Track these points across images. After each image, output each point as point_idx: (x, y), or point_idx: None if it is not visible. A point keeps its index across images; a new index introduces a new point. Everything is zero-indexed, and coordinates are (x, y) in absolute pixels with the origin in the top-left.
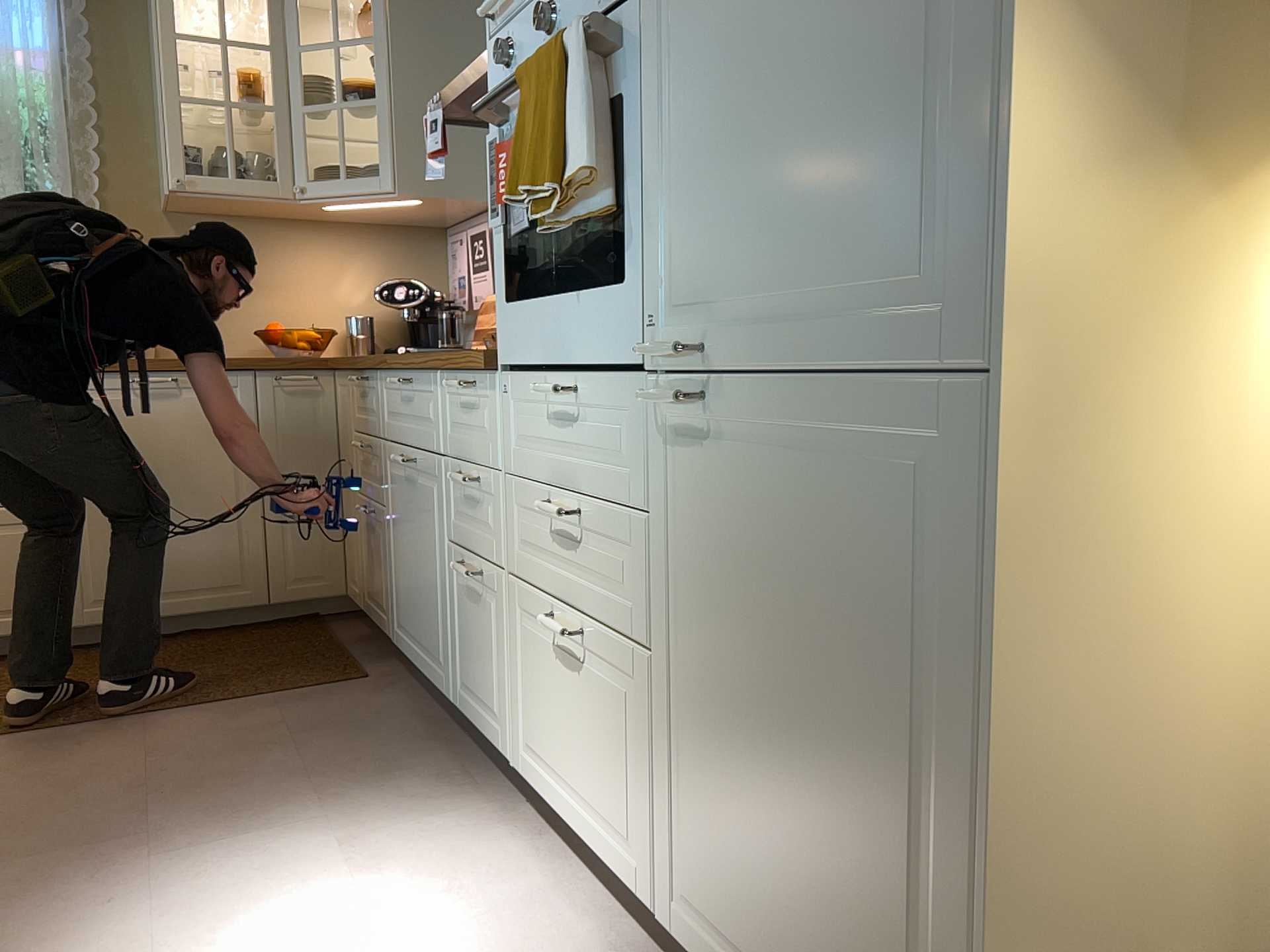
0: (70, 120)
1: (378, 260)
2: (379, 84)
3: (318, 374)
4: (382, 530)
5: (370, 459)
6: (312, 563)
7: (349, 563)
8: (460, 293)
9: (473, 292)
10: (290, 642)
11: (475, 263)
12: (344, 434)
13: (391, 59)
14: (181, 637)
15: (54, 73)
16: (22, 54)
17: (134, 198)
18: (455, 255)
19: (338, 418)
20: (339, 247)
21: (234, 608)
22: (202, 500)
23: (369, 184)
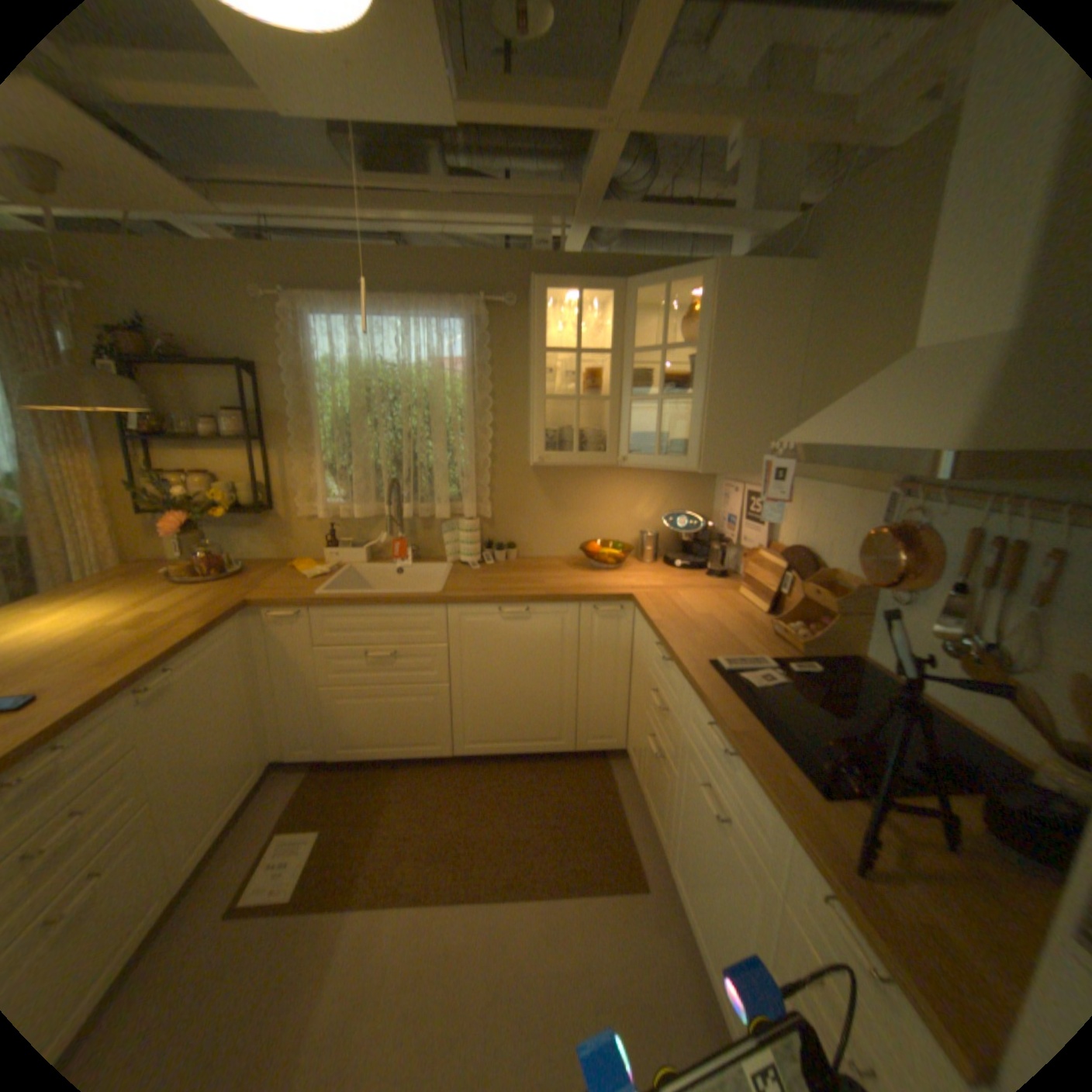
0: (476, 405)
1: (665, 490)
2: (694, 378)
3: (624, 605)
4: (672, 783)
5: (666, 717)
6: (606, 730)
7: (632, 739)
8: (731, 529)
9: (744, 534)
10: (588, 796)
11: (750, 515)
12: (640, 657)
13: (711, 361)
14: (520, 763)
15: (468, 375)
16: (449, 363)
17: (511, 453)
18: (730, 498)
19: (635, 638)
20: (639, 481)
21: (554, 754)
22: (540, 686)
23: (678, 463)
